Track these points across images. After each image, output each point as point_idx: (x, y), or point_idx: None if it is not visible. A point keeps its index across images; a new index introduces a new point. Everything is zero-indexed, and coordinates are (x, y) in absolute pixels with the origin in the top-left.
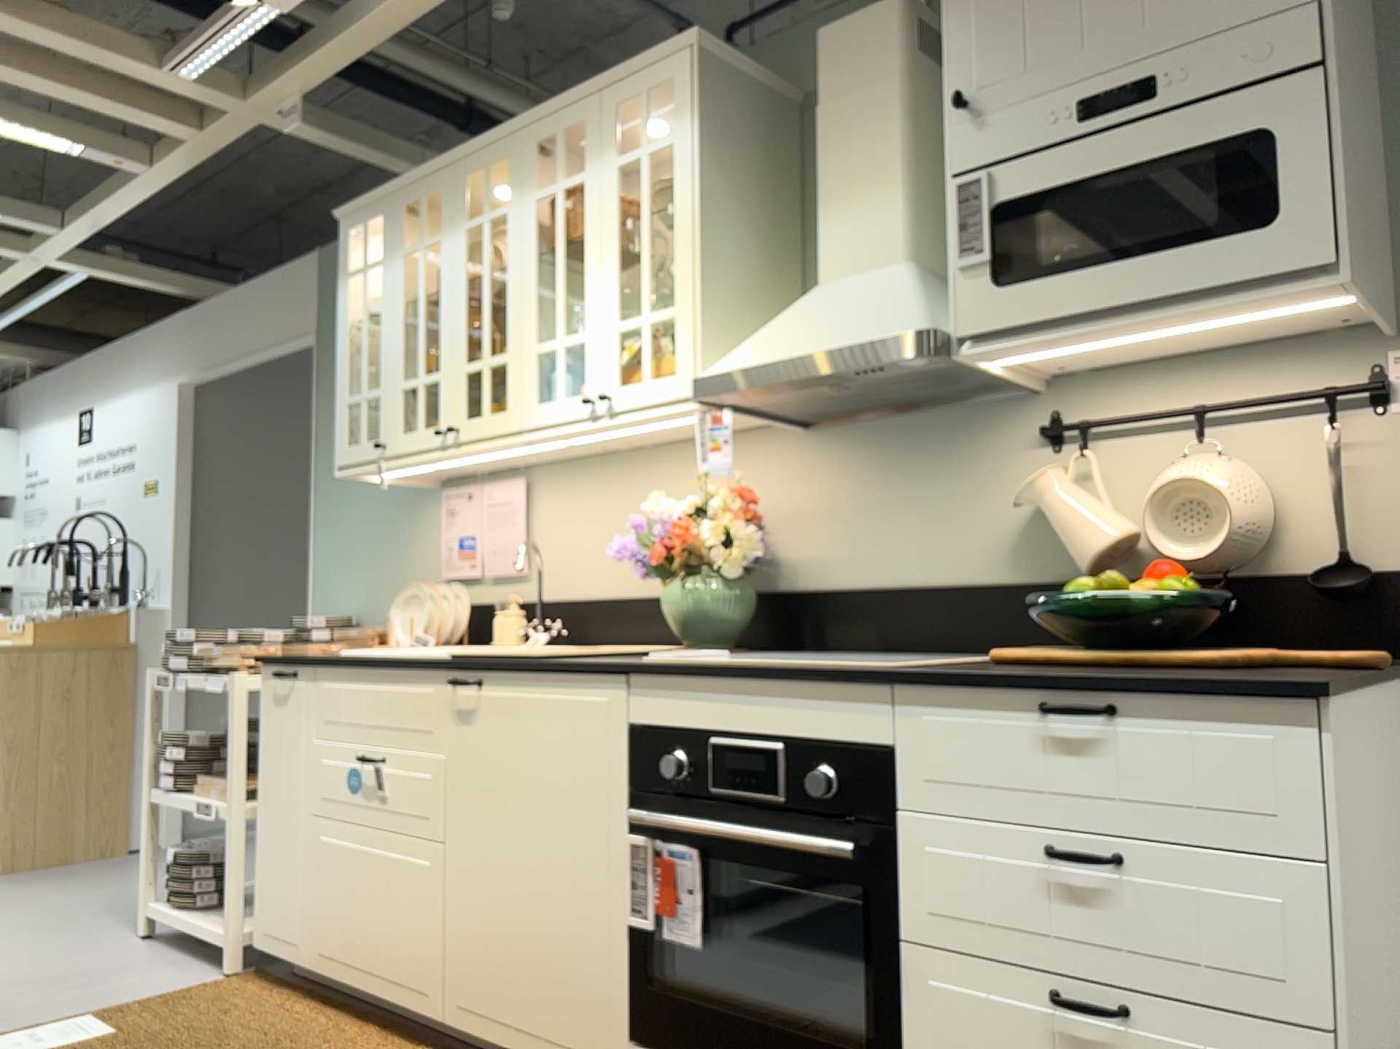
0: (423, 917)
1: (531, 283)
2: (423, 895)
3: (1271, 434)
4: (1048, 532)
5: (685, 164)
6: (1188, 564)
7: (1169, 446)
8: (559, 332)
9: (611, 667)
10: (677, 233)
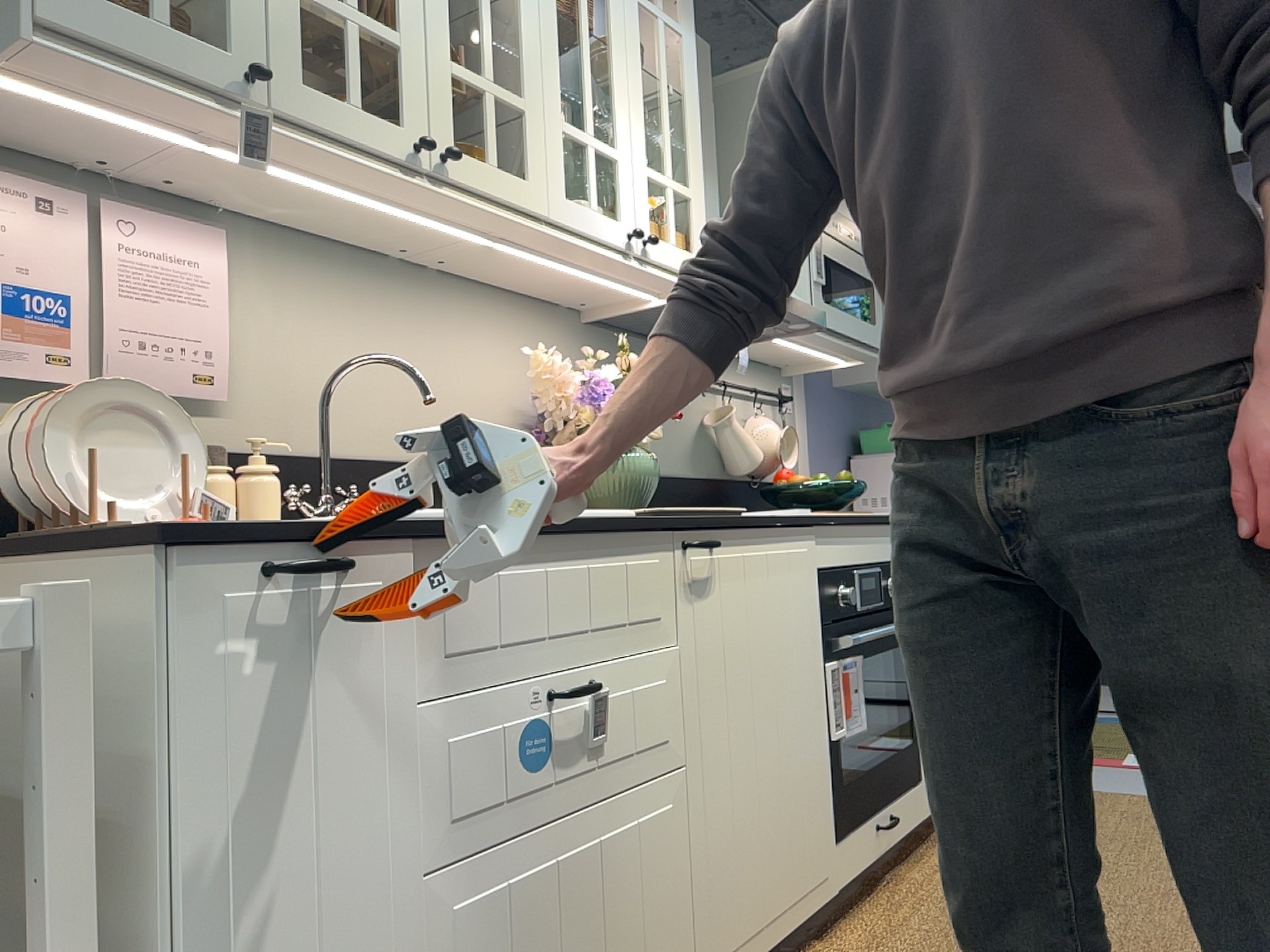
0: (668, 885)
1: (555, 37)
2: (667, 853)
3: (764, 411)
4: (706, 446)
5: (693, 68)
6: (766, 473)
7: (740, 406)
8: (592, 130)
9: (813, 518)
10: (691, 124)
